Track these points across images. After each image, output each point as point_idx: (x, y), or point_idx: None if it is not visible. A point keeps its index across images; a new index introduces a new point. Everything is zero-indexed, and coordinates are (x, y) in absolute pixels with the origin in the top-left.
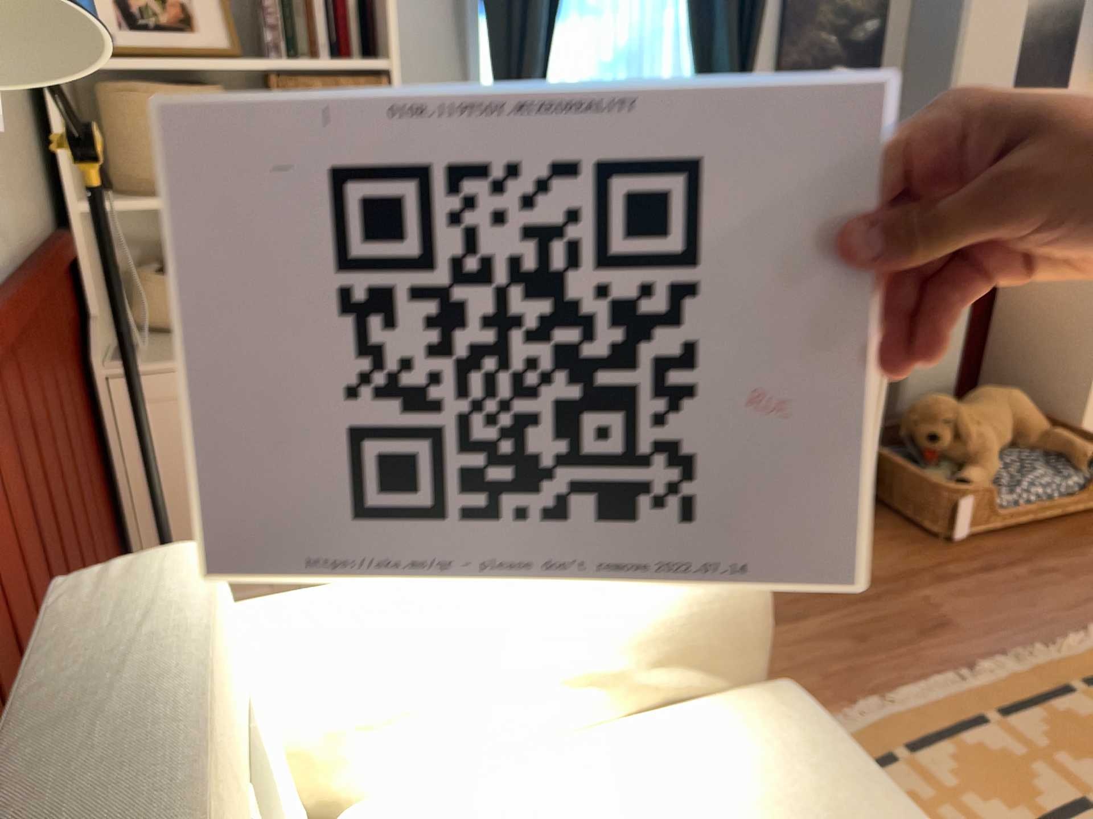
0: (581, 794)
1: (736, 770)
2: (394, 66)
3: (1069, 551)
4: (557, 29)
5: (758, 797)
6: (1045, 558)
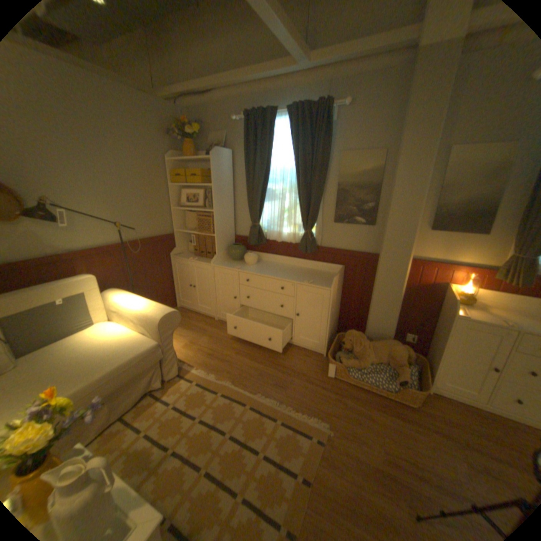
0: (116, 334)
1: (126, 344)
2: (217, 211)
3: (363, 405)
4: (264, 203)
5: (119, 348)
6: (349, 400)
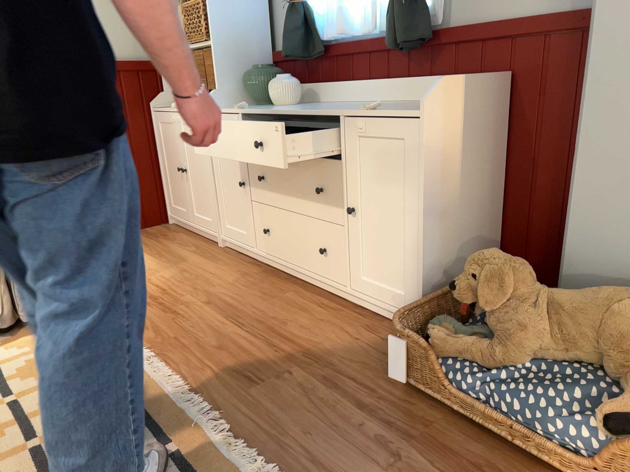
0: None
1: None
2: None
3: None
4: None
5: None
6: (423, 450)
